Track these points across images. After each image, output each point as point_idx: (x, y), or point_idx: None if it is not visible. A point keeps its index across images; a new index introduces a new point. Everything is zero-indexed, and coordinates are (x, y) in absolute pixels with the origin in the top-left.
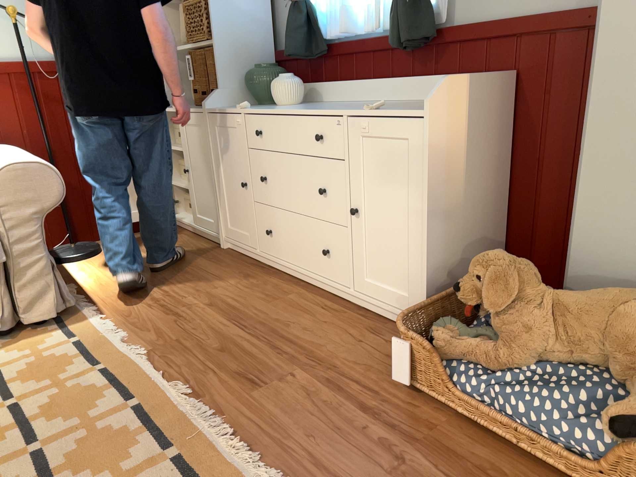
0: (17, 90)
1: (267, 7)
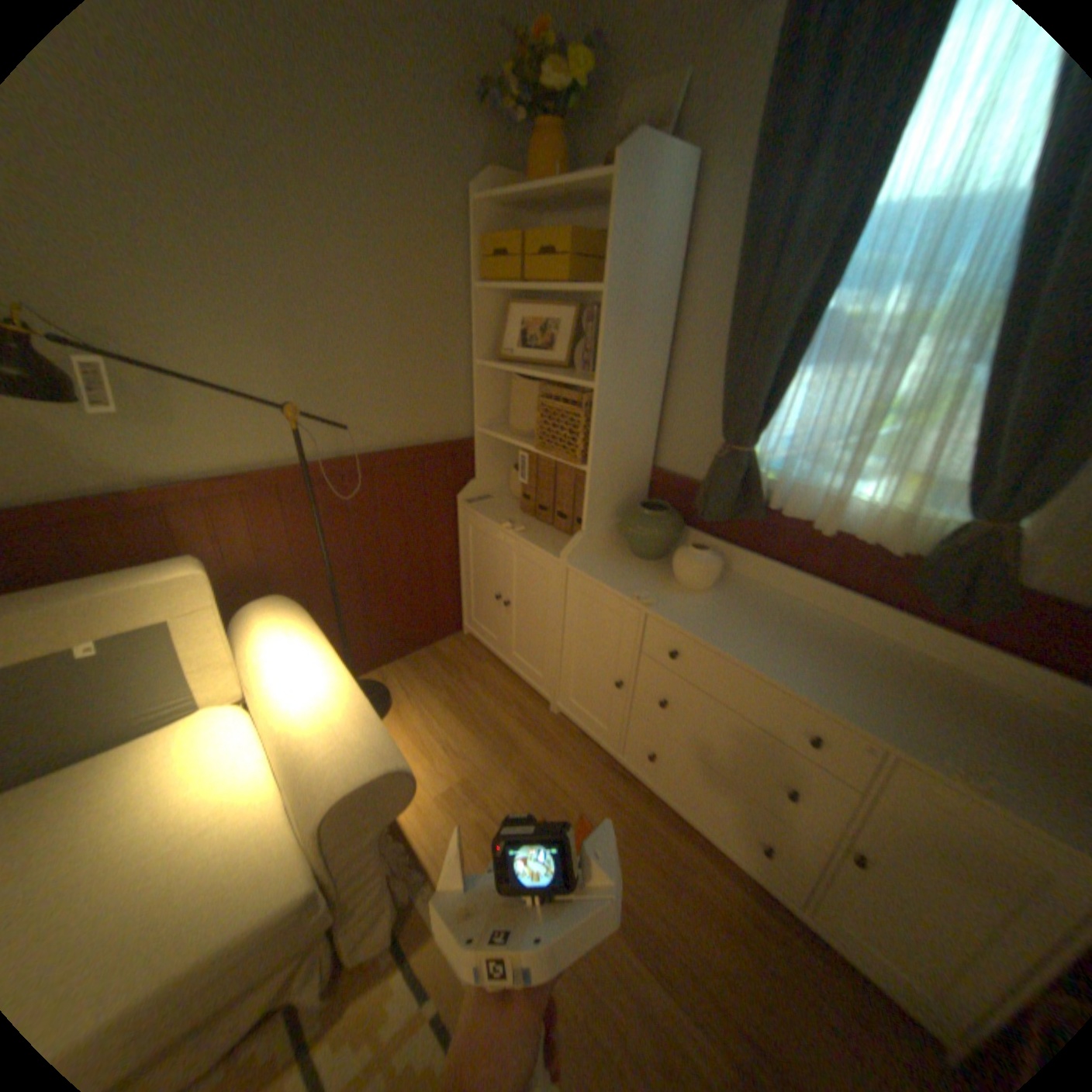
0: (284, 500)
1: (659, 409)
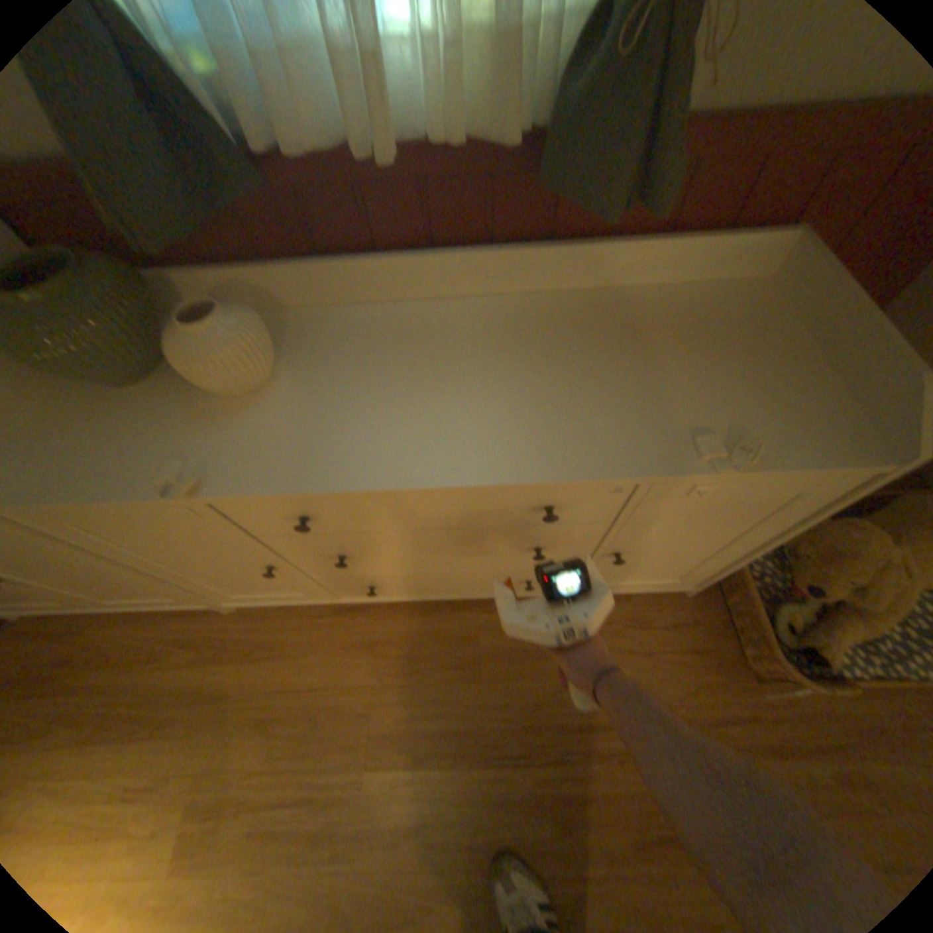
0: None
1: None
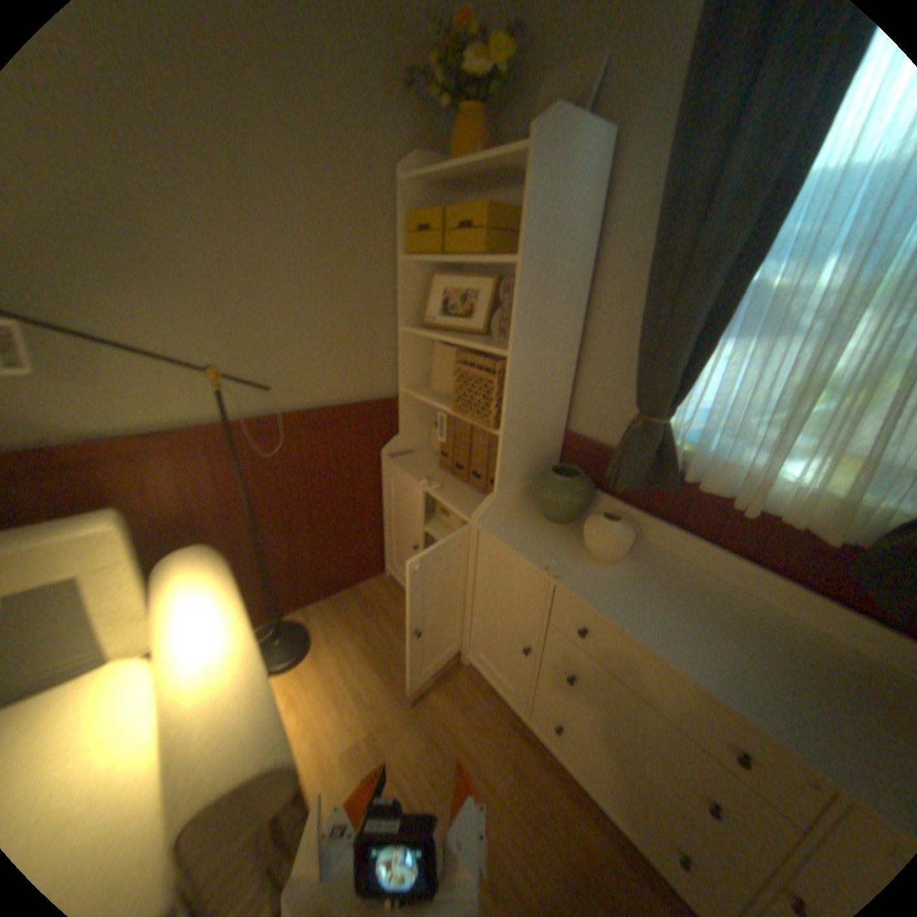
0: (211, 457)
1: (573, 376)
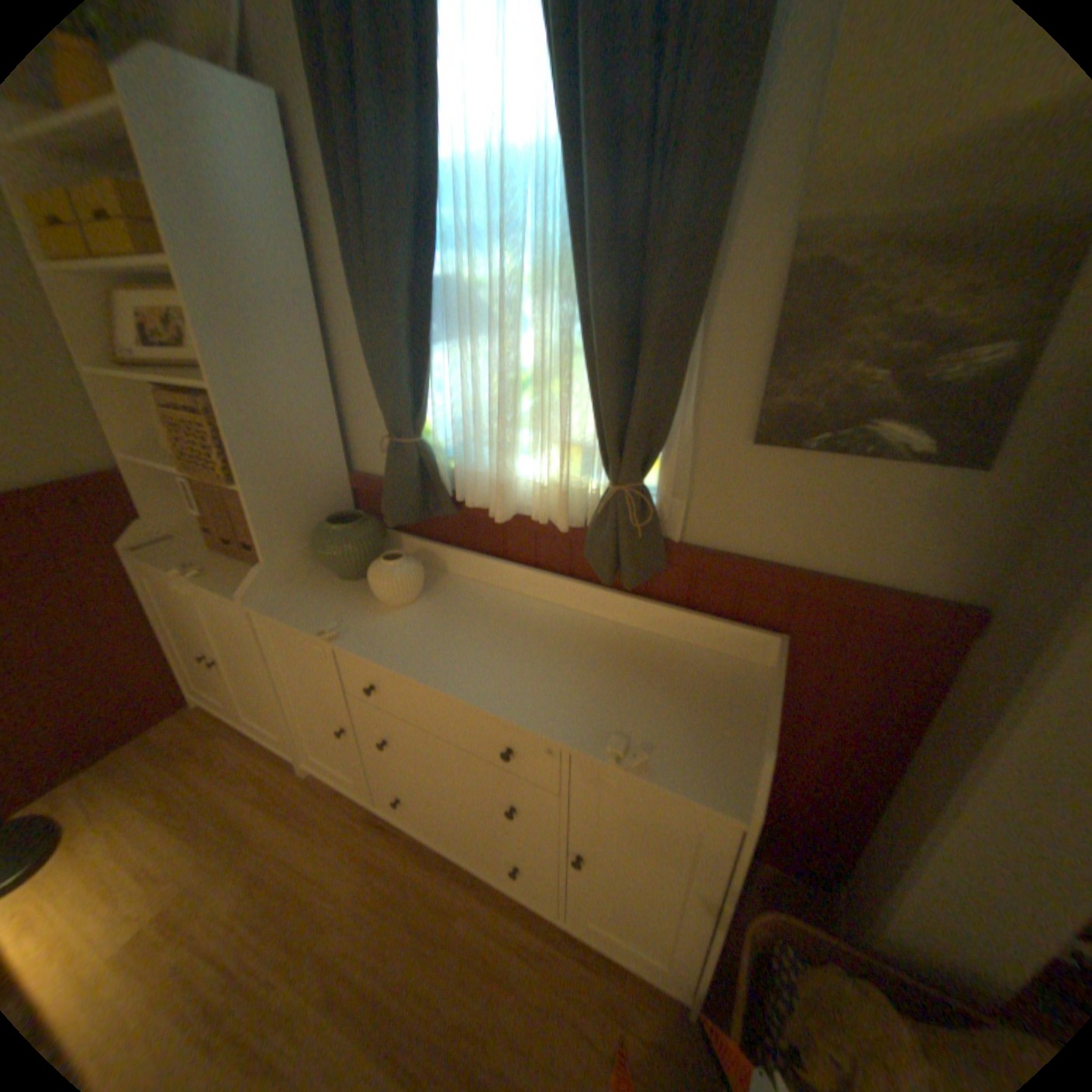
0: None
1: (331, 405)
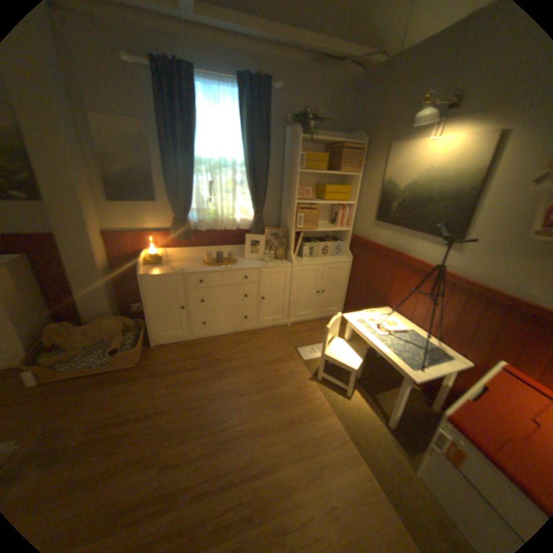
0: None
1: None
